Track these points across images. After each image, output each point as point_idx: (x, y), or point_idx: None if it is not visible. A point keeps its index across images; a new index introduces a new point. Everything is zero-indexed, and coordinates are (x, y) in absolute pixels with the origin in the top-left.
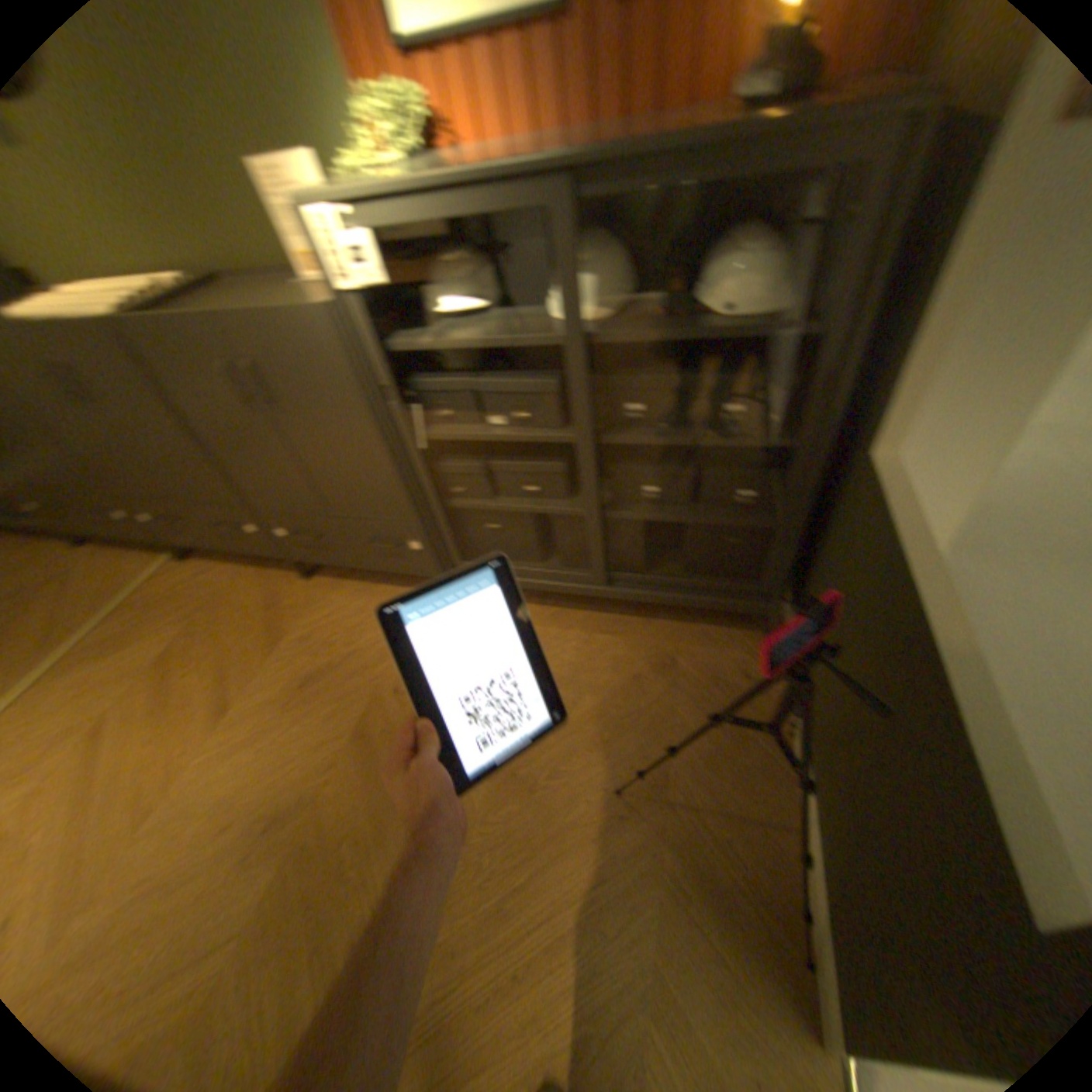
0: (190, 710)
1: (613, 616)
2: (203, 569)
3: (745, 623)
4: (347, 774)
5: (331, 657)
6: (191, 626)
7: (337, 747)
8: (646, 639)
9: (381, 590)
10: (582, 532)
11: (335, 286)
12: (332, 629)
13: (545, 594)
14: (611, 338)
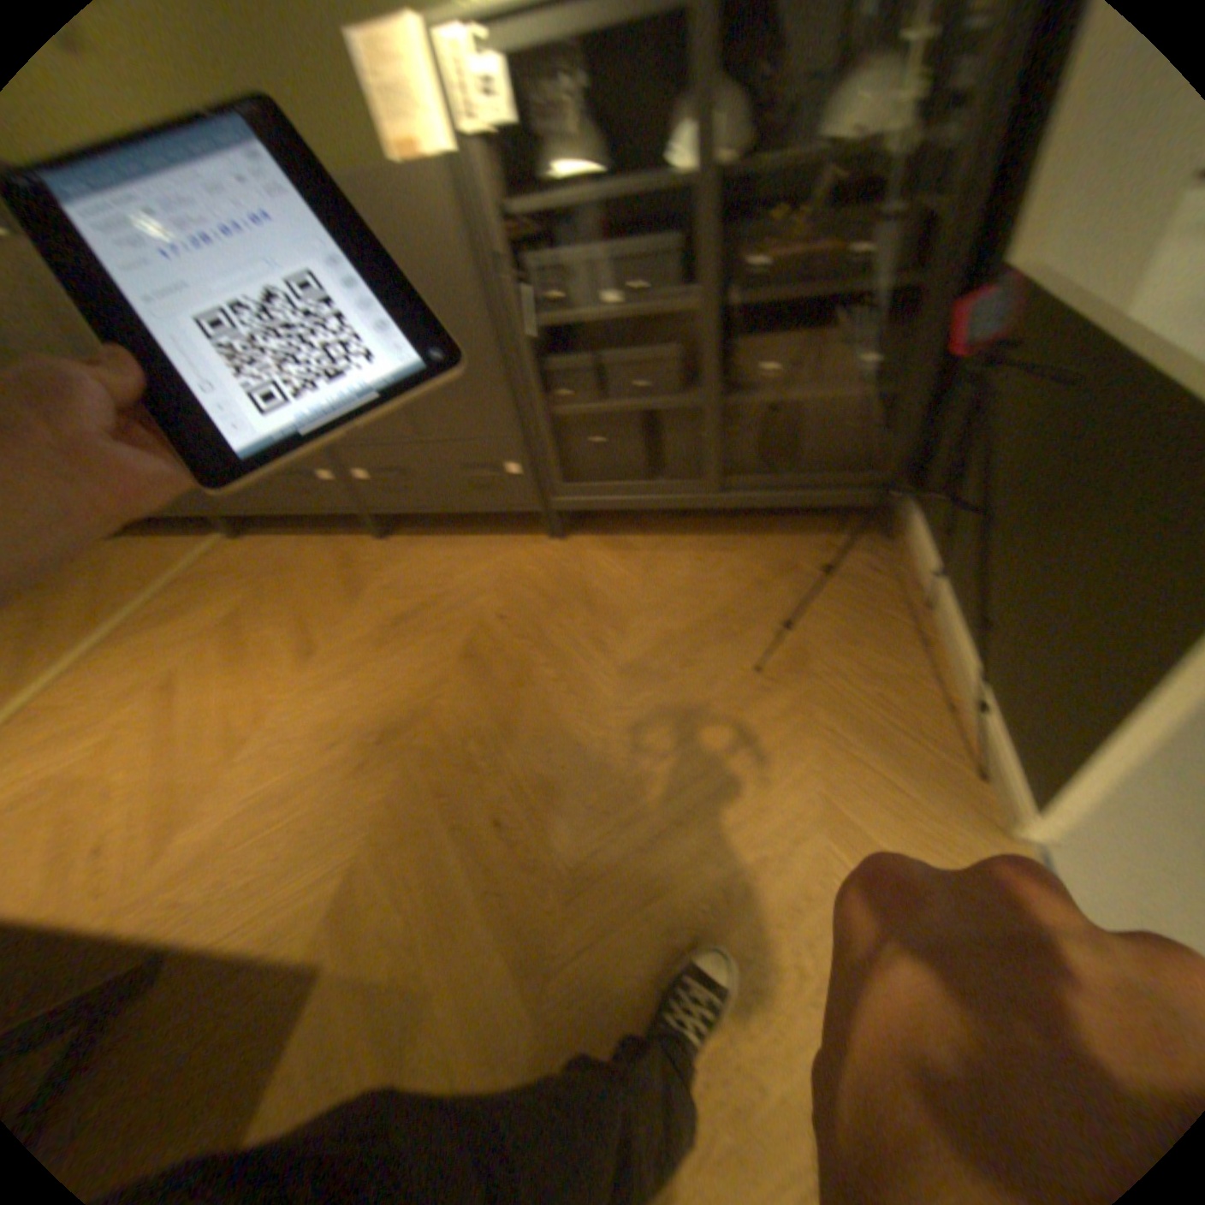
0: (283, 653)
1: (730, 537)
2: (273, 541)
3: (871, 529)
4: (469, 686)
5: (431, 597)
6: (270, 587)
7: (453, 666)
8: (769, 552)
9: (475, 540)
10: (704, 426)
11: (469, 128)
12: (428, 576)
13: (654, 527)
14: (749, 166)
